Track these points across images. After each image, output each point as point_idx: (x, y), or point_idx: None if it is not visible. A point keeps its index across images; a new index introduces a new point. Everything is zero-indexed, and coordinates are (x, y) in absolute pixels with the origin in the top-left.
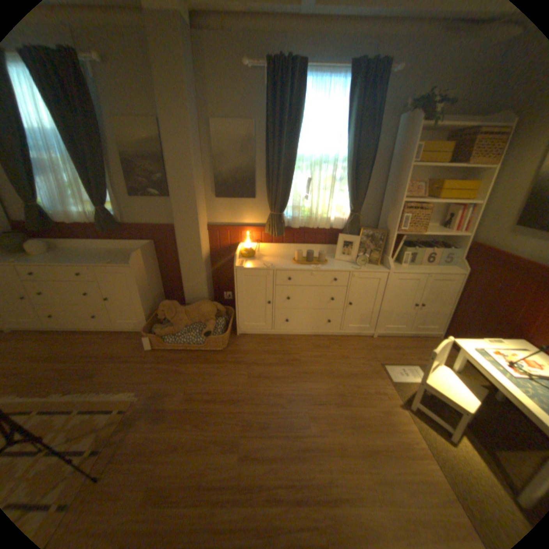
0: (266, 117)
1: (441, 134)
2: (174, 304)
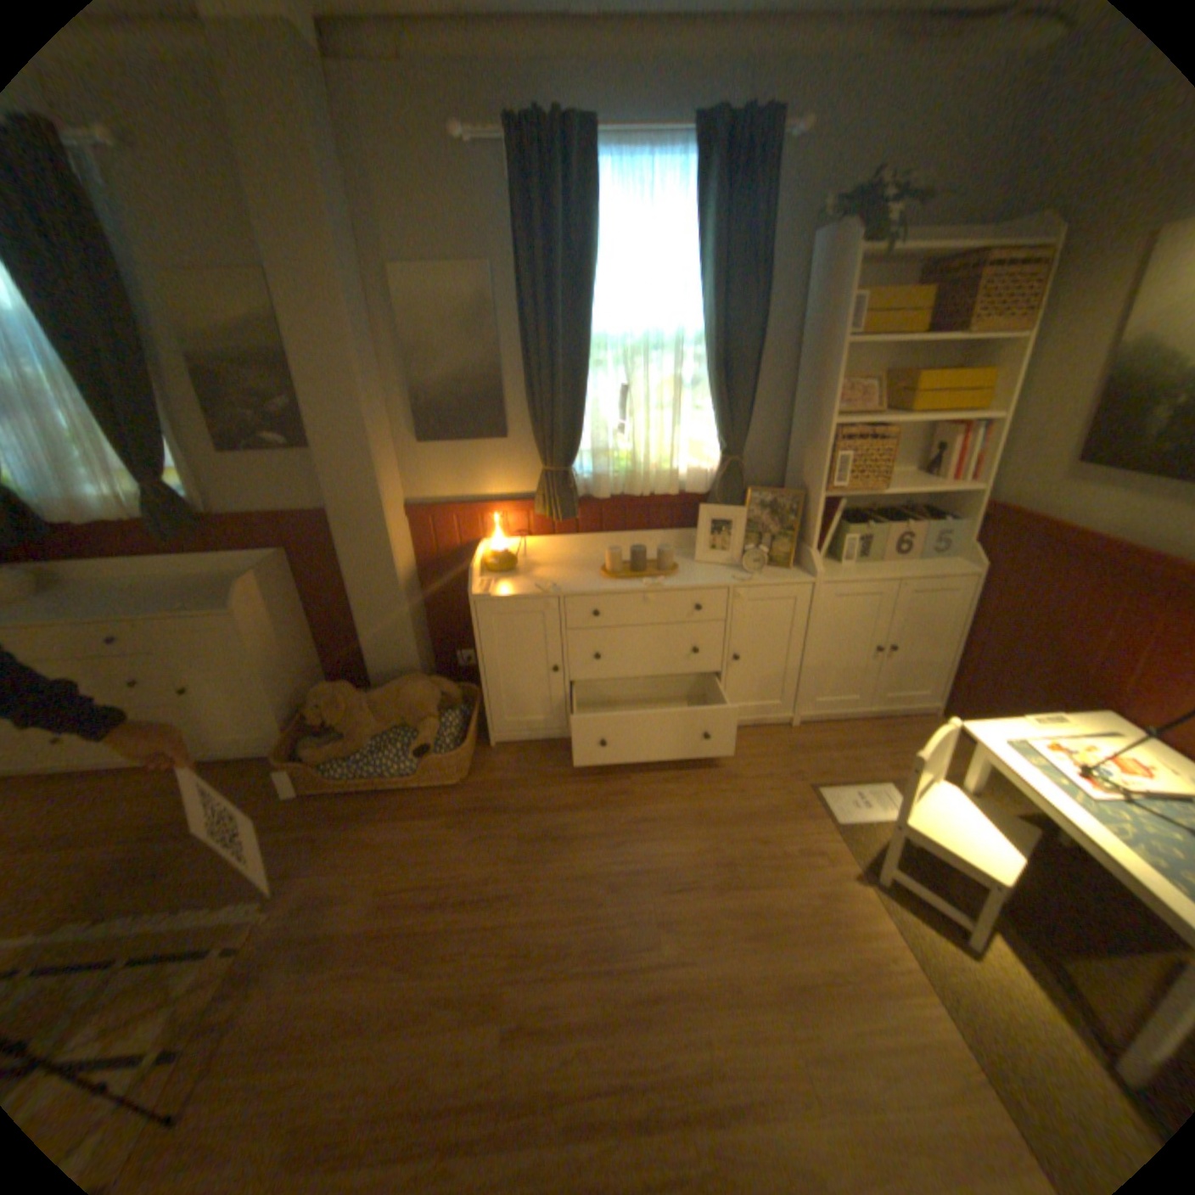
0: (513, 254)
1: (908, 271)
2: (341, 691)
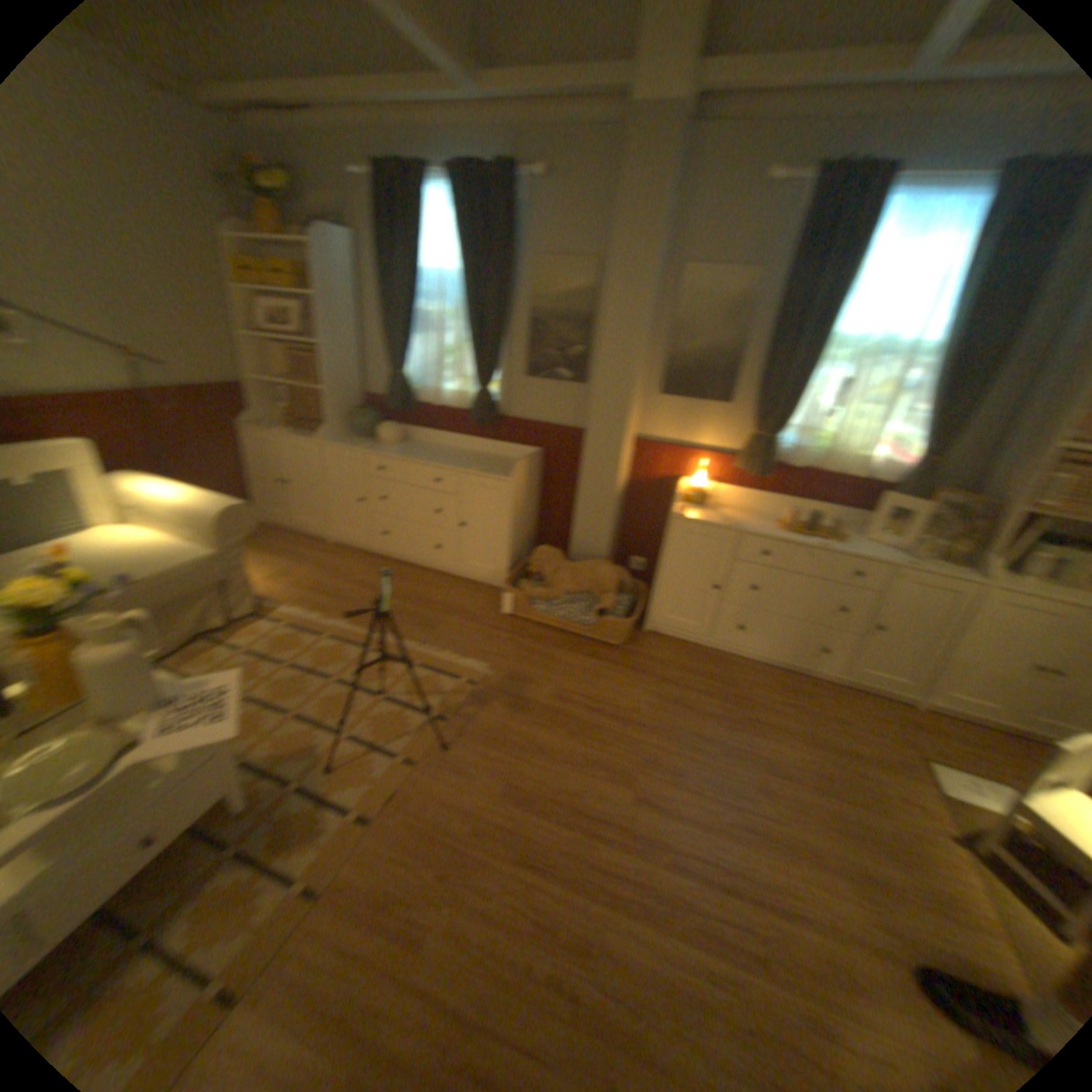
0: (791, 265)
1: None
2: (558, 555)
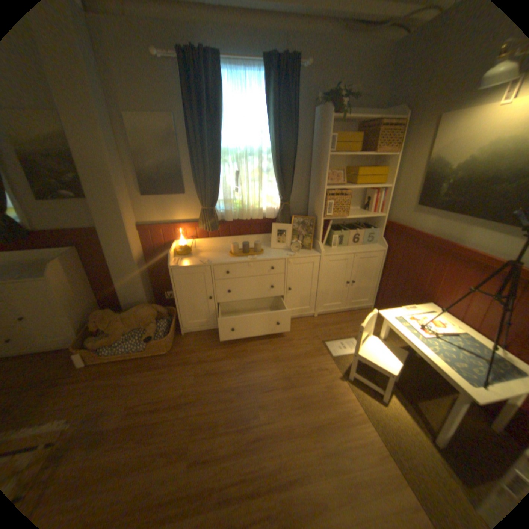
0: (183, 110)
1: (353, 126)
2: (107, 313)
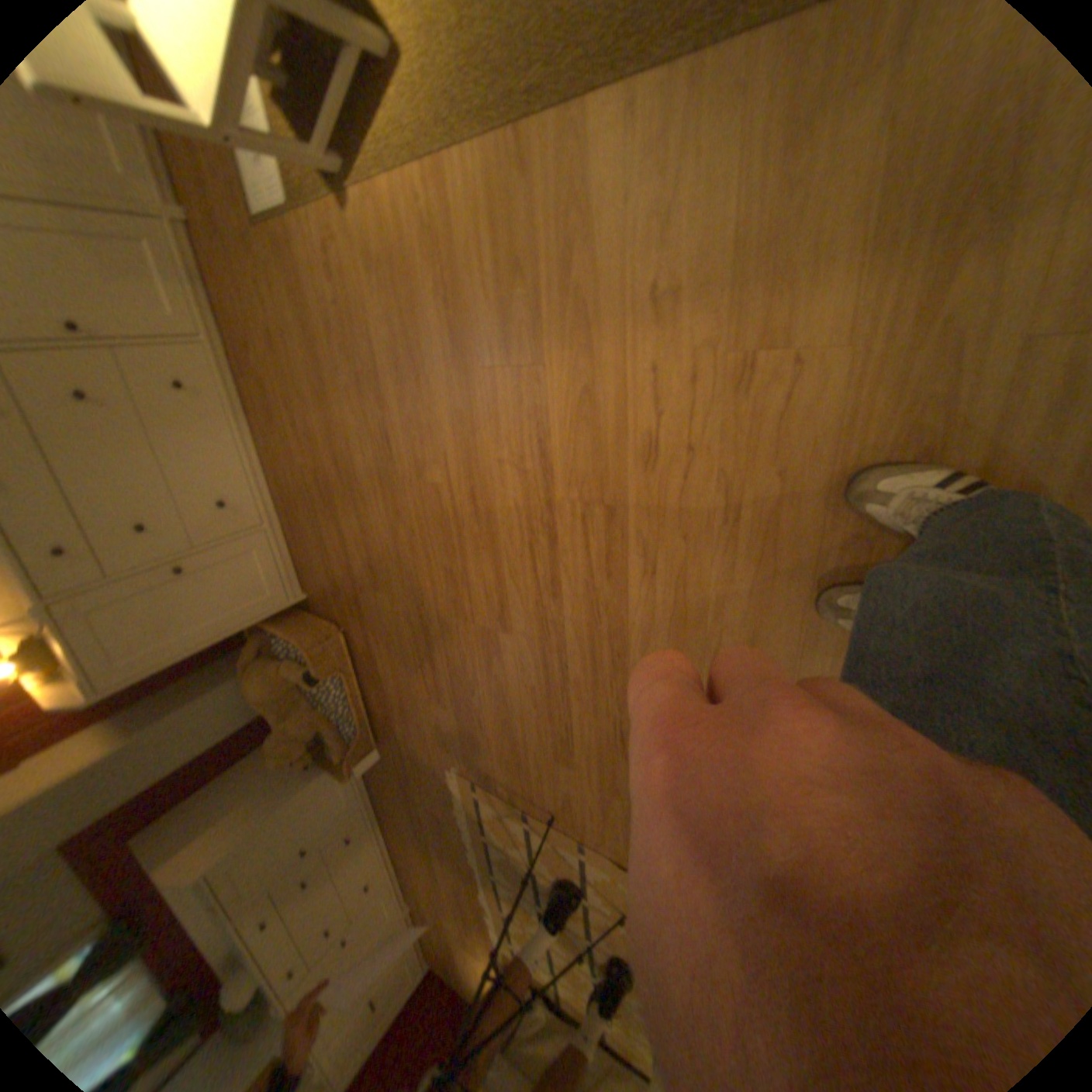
0: None
1: None
2: (262, 749)
